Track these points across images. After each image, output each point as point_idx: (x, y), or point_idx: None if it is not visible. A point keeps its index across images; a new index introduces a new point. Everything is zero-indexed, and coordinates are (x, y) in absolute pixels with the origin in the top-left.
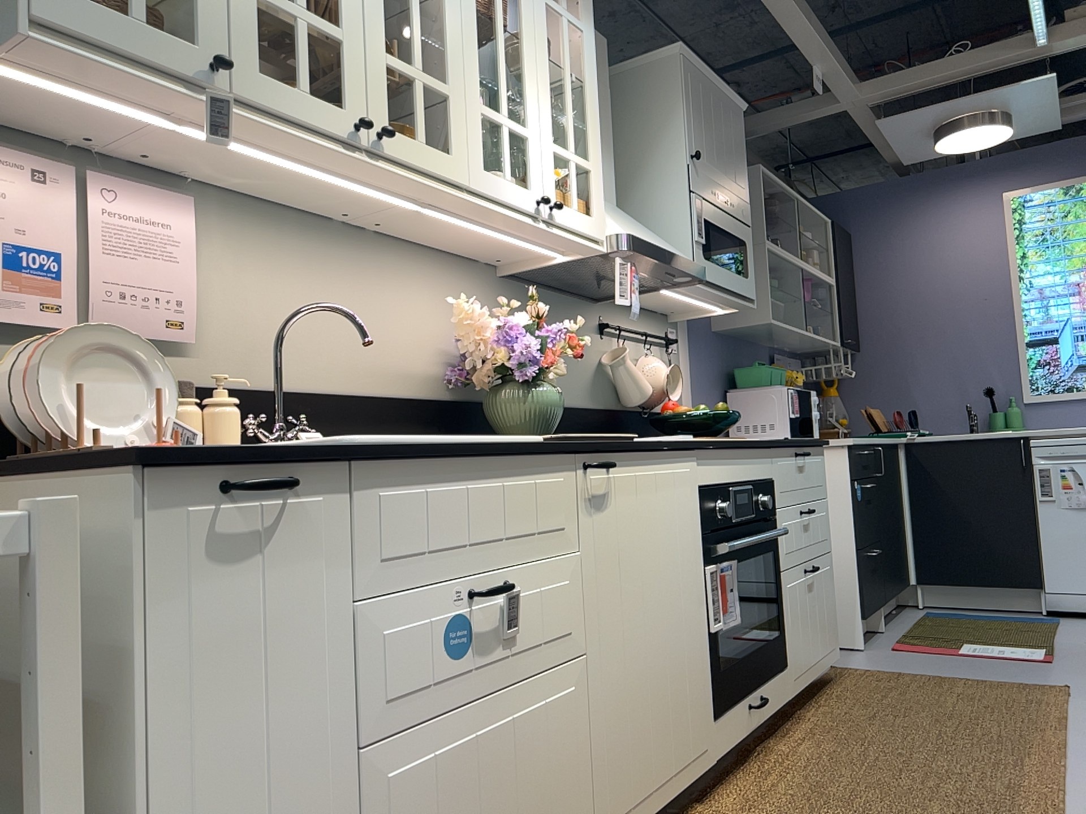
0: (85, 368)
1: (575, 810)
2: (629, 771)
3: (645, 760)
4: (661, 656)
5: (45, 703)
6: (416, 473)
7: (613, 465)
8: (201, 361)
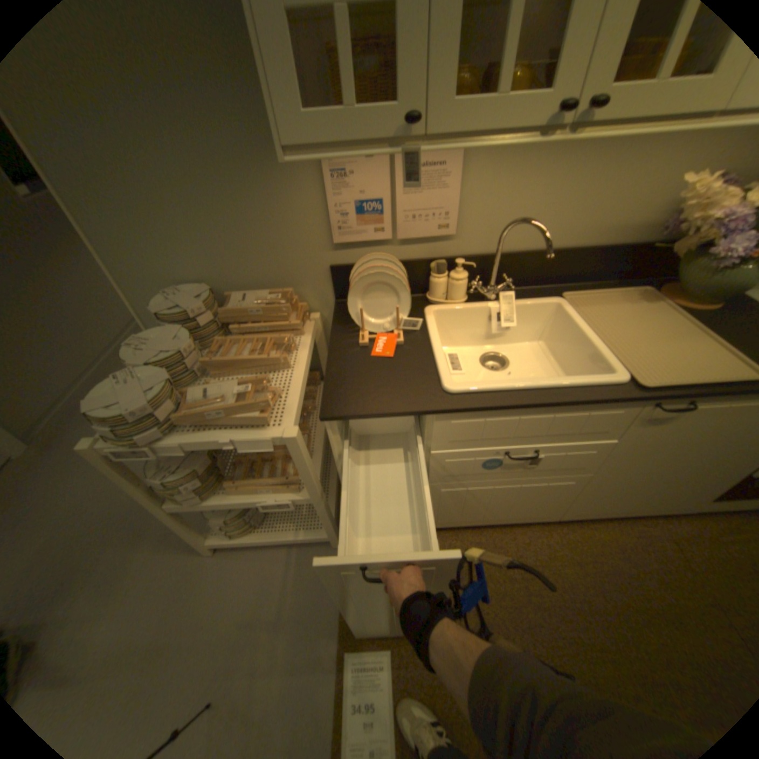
0: (374, 289)
1: (553, 511)
2: (604, 508)
3: (621, 507)
4: (674, 481)
5: (304, 474)
6: (483, 415)
7: (690, 411)
8: (460, 242)
